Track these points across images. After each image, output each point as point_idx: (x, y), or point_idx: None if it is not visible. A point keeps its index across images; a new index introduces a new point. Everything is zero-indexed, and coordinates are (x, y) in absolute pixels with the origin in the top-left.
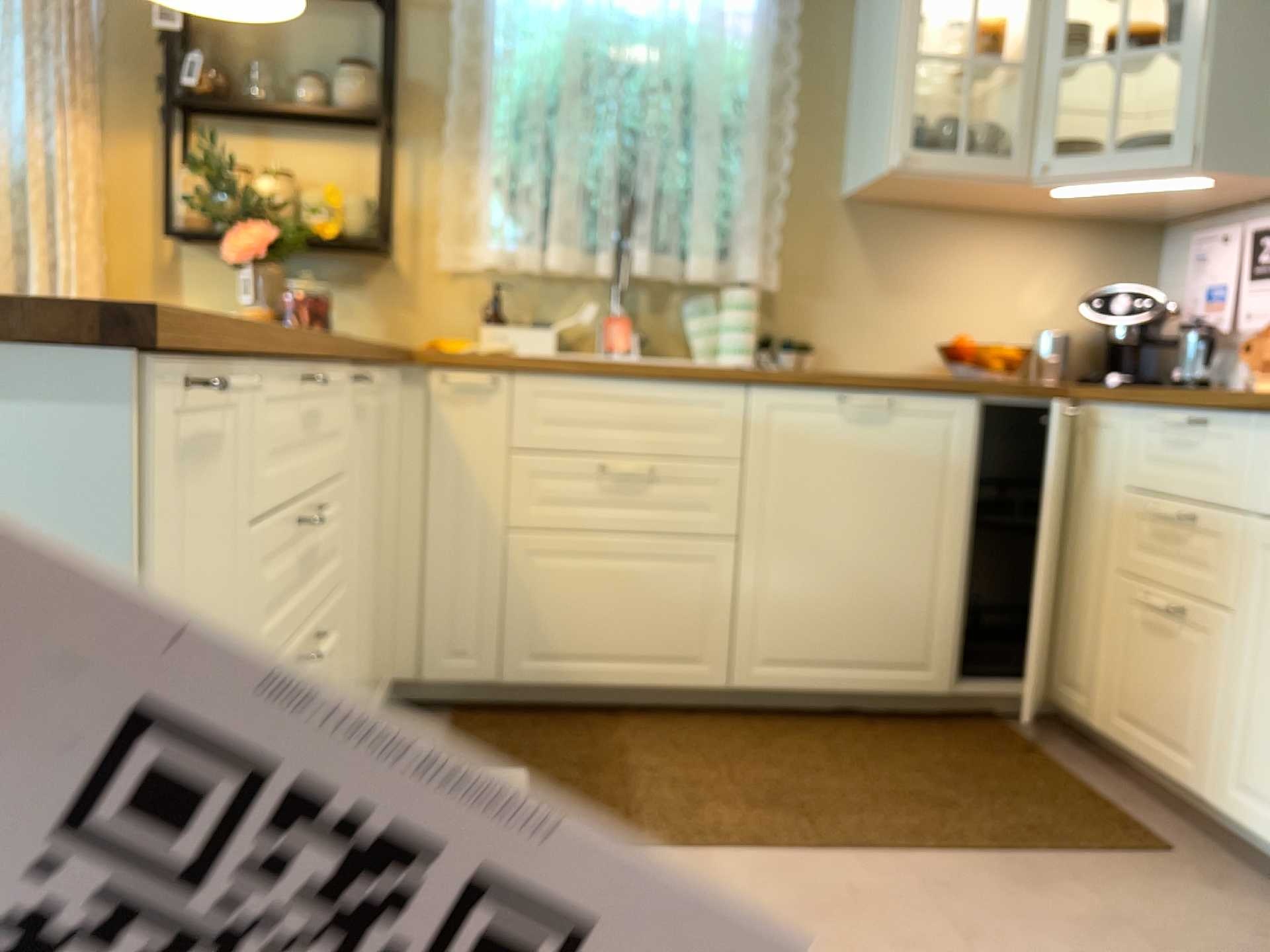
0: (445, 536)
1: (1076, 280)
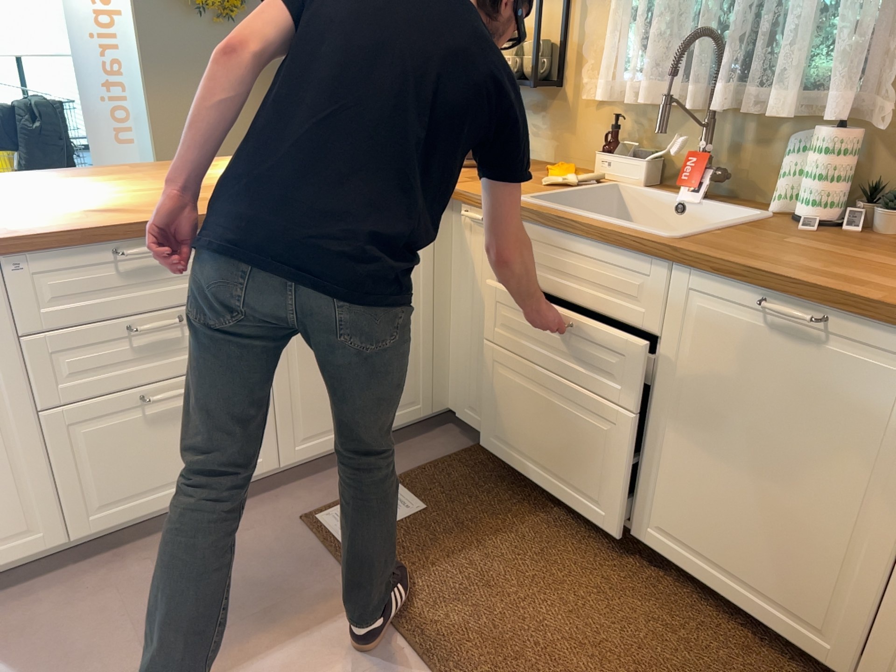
0: (468, 325)
1: None
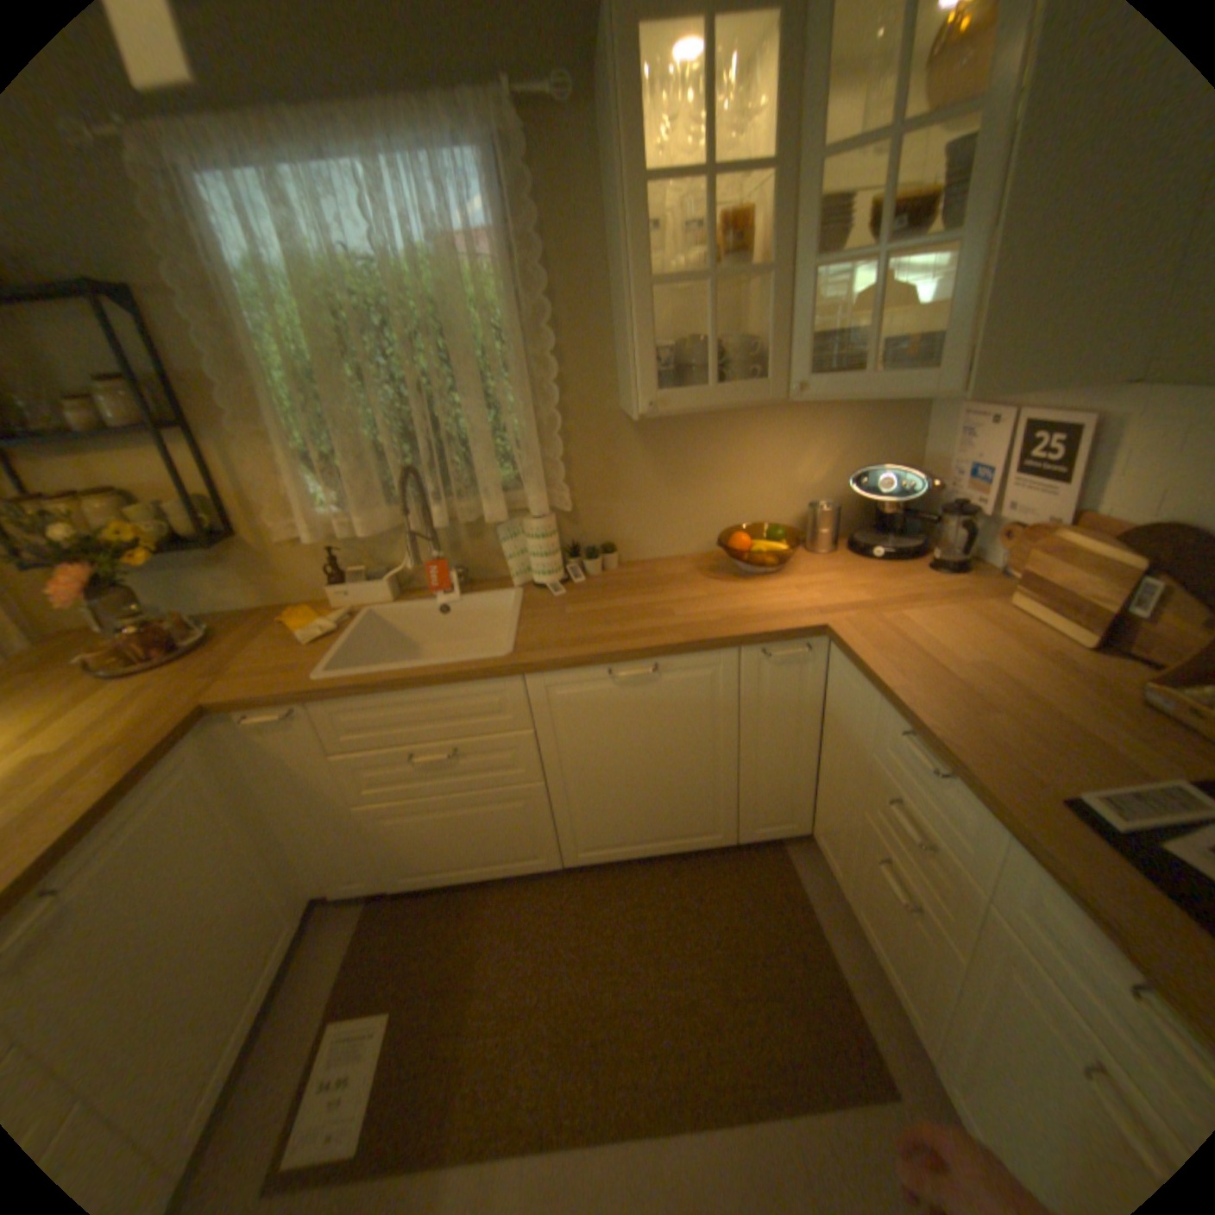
0: (304, 818)
1: (846, 444)
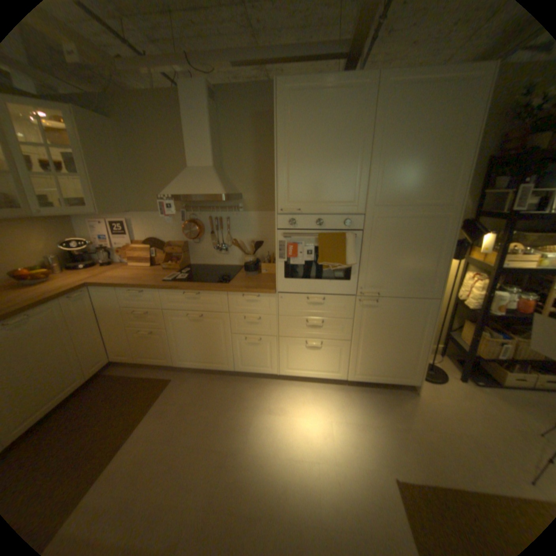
0: None
1: (46, 236)
